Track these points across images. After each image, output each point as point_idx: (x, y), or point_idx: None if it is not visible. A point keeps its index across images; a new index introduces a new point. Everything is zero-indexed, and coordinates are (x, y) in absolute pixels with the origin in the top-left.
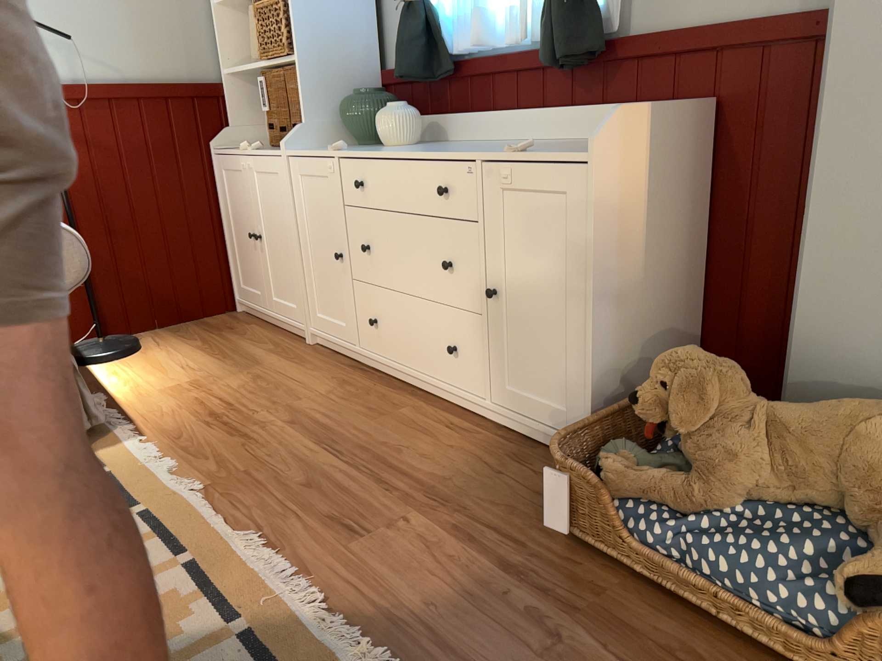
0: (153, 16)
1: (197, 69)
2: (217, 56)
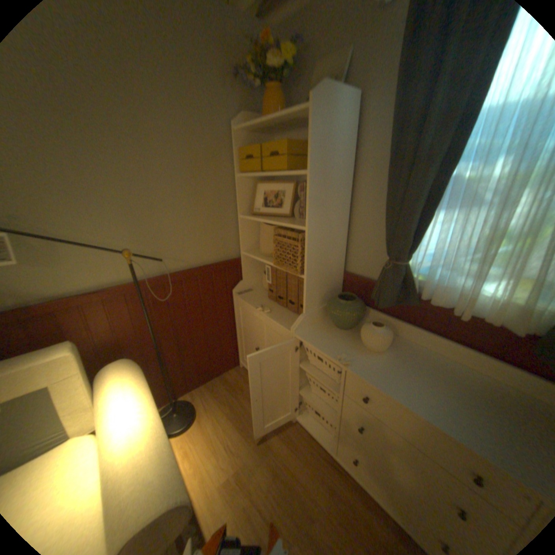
0: (206, 225)
1: (228, 249)
2: (238, 240)
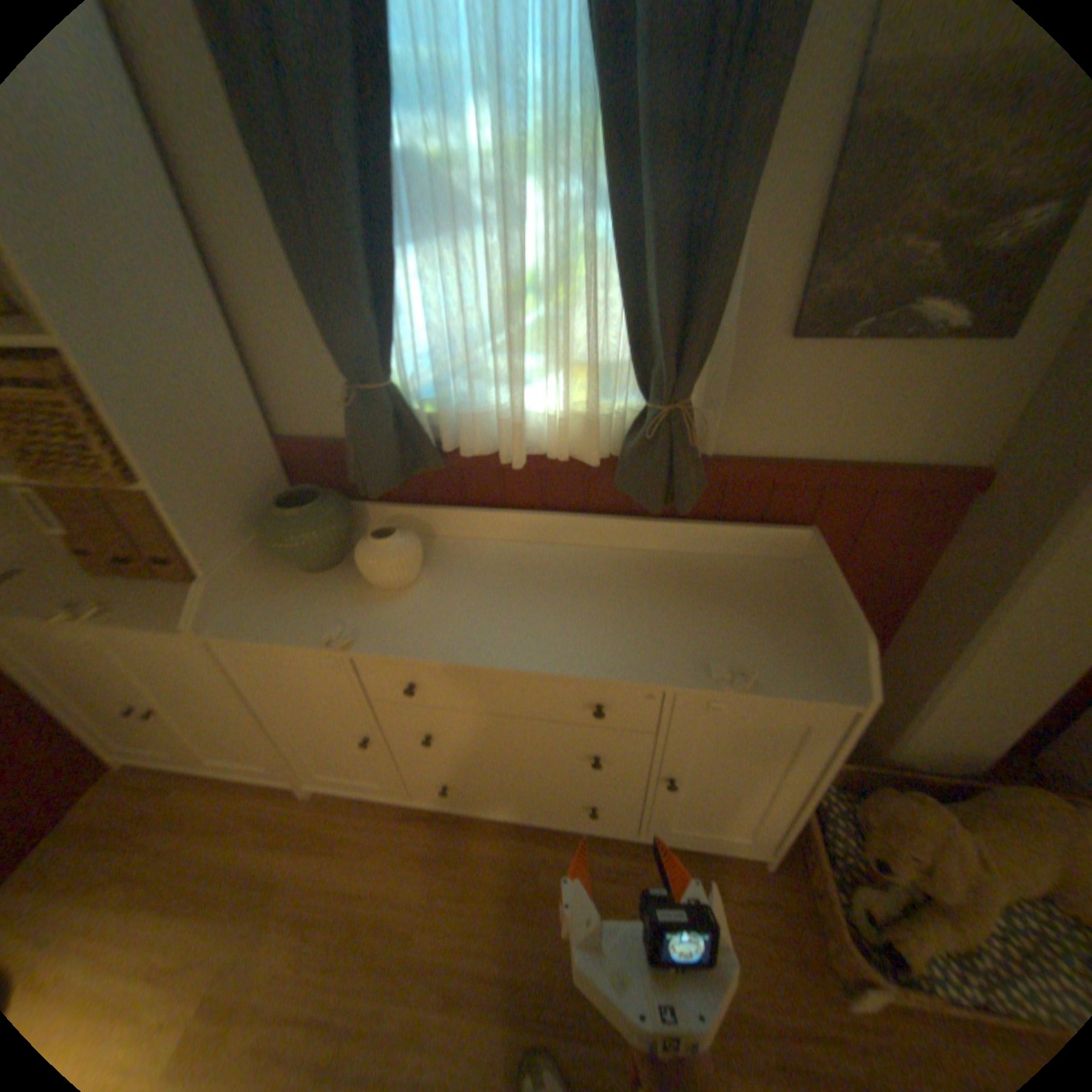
0: None
1: None
2: None
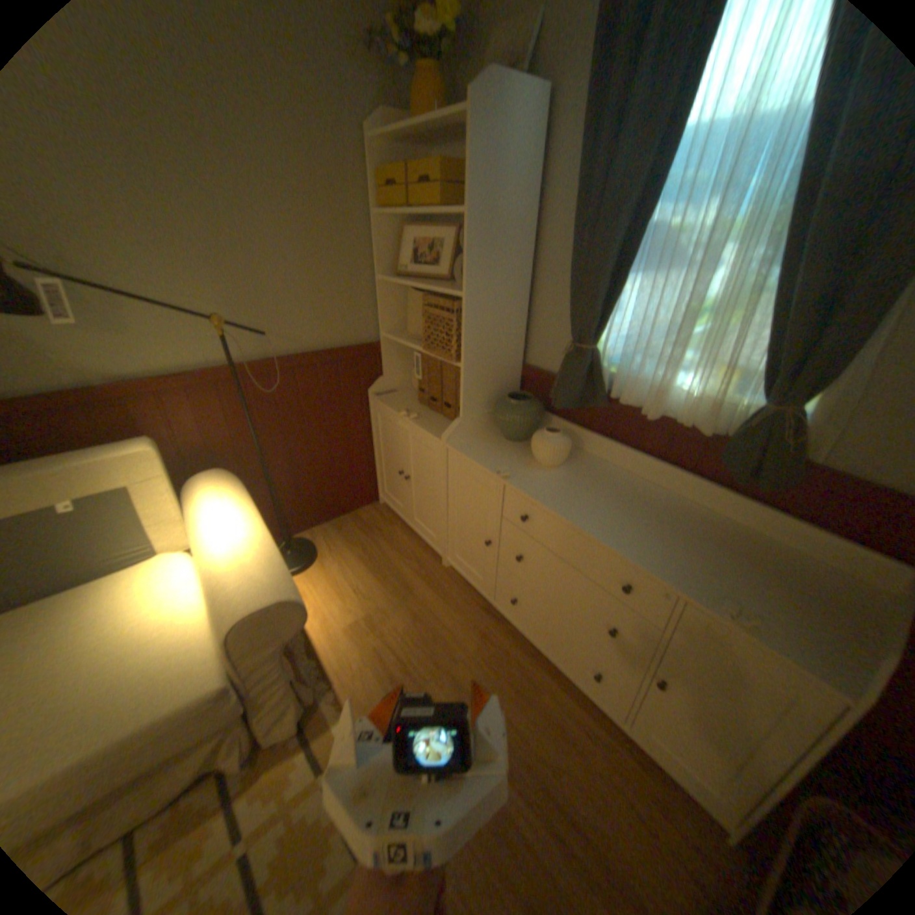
0: (327, 289)
1: (361, 329)
2: (377, 317)
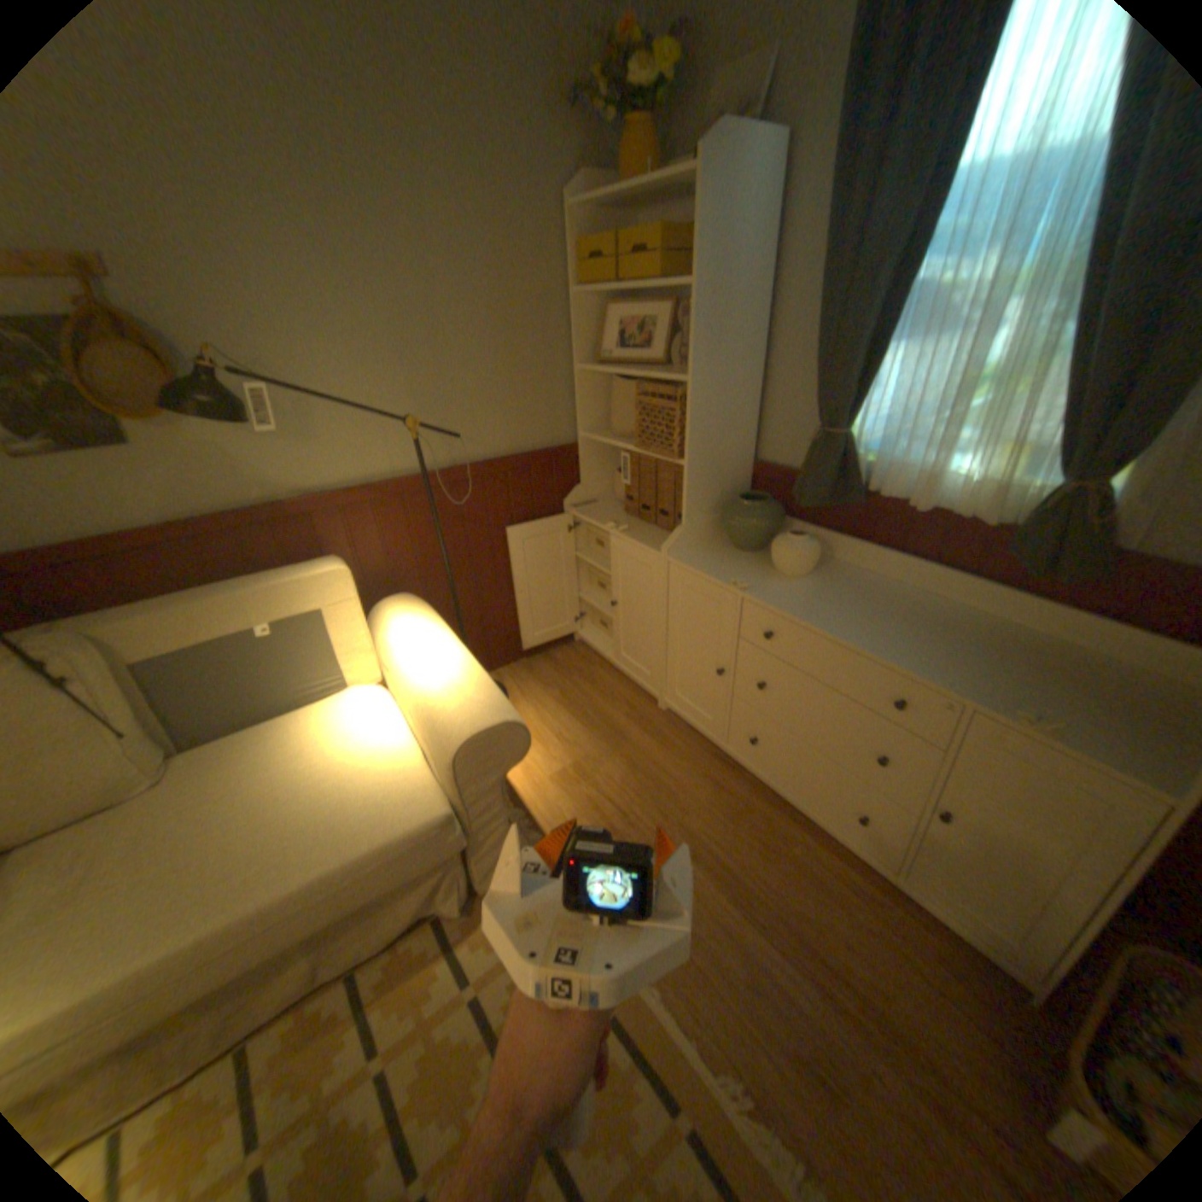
0: (520, 382)
1: (555, 428)
2: (573, 413)
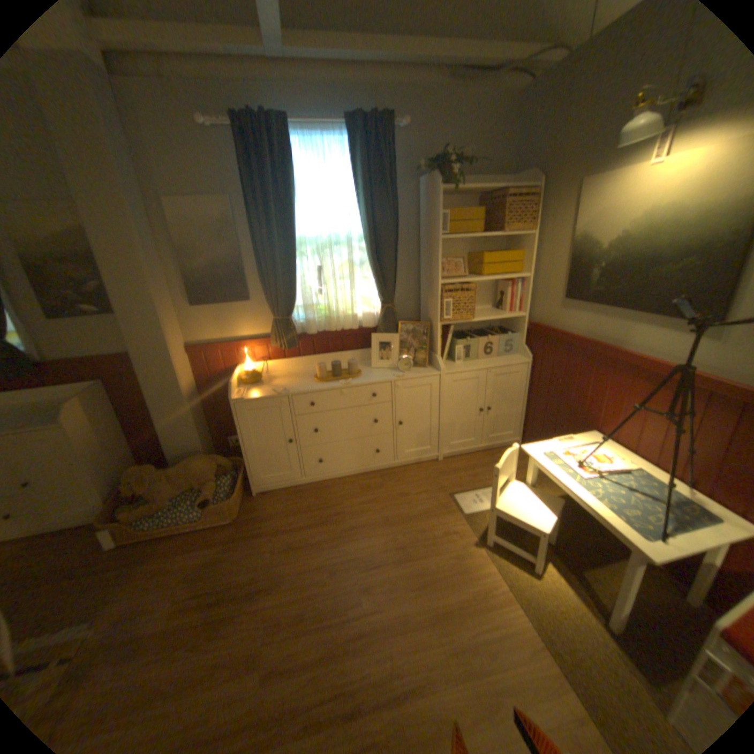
0: None
1: None
2: None
